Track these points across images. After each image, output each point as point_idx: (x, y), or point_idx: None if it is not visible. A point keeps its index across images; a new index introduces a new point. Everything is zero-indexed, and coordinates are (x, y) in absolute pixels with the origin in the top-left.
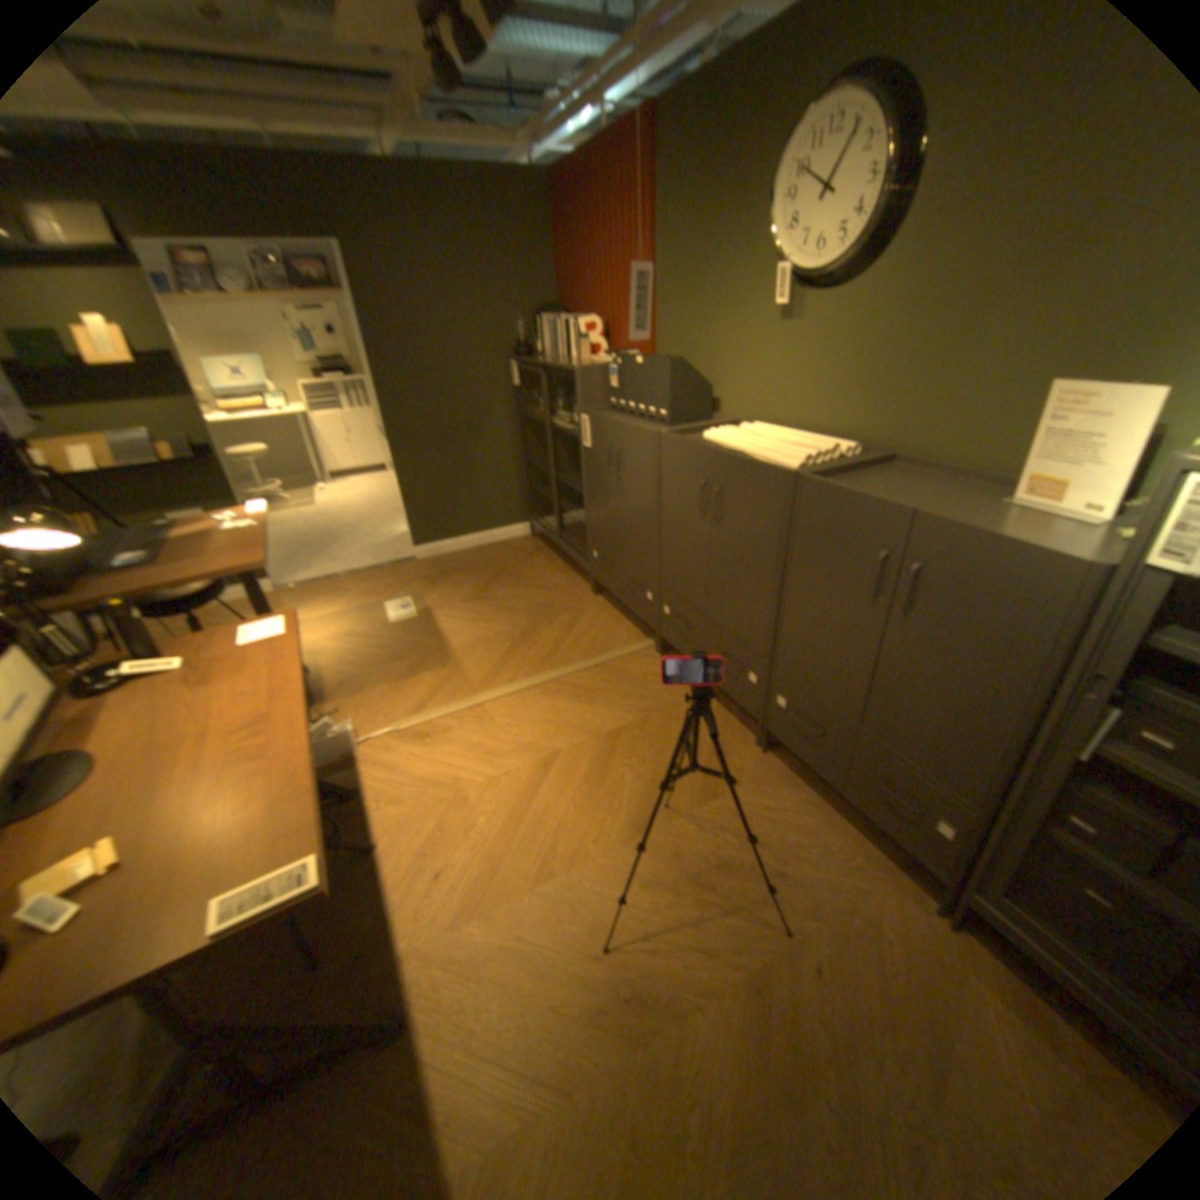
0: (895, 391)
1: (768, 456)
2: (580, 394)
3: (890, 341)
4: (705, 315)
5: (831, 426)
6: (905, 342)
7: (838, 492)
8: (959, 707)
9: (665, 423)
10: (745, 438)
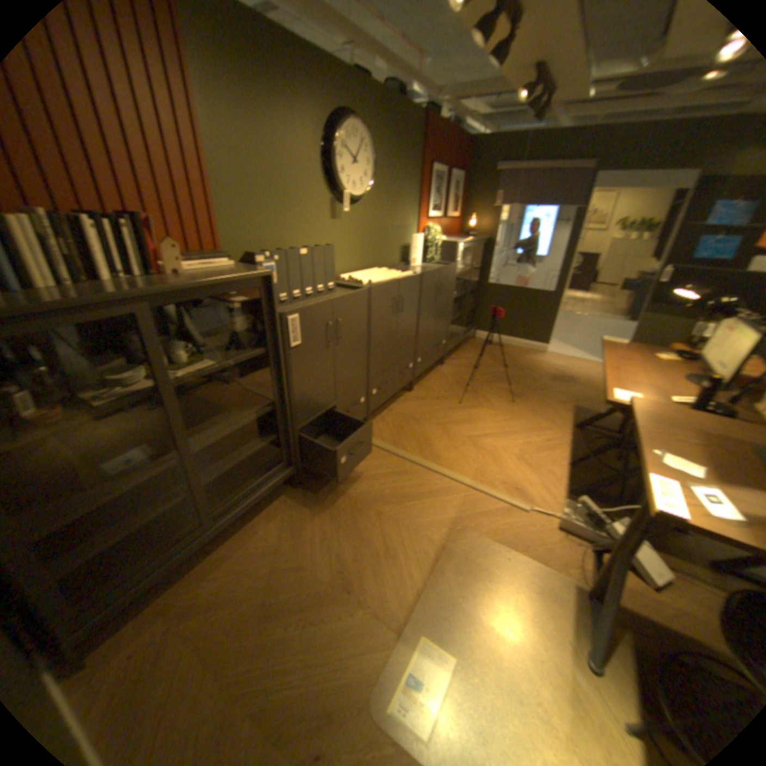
0: (372, 247)
1: (401, 276)
2: (275, 297)
3: (369, 228)
4: (274, 214)
5: (356, 267)
6: (372, 228)
7: (429, 273)
8: (444, 311)
9: (330, 291)
10: (376, 277)
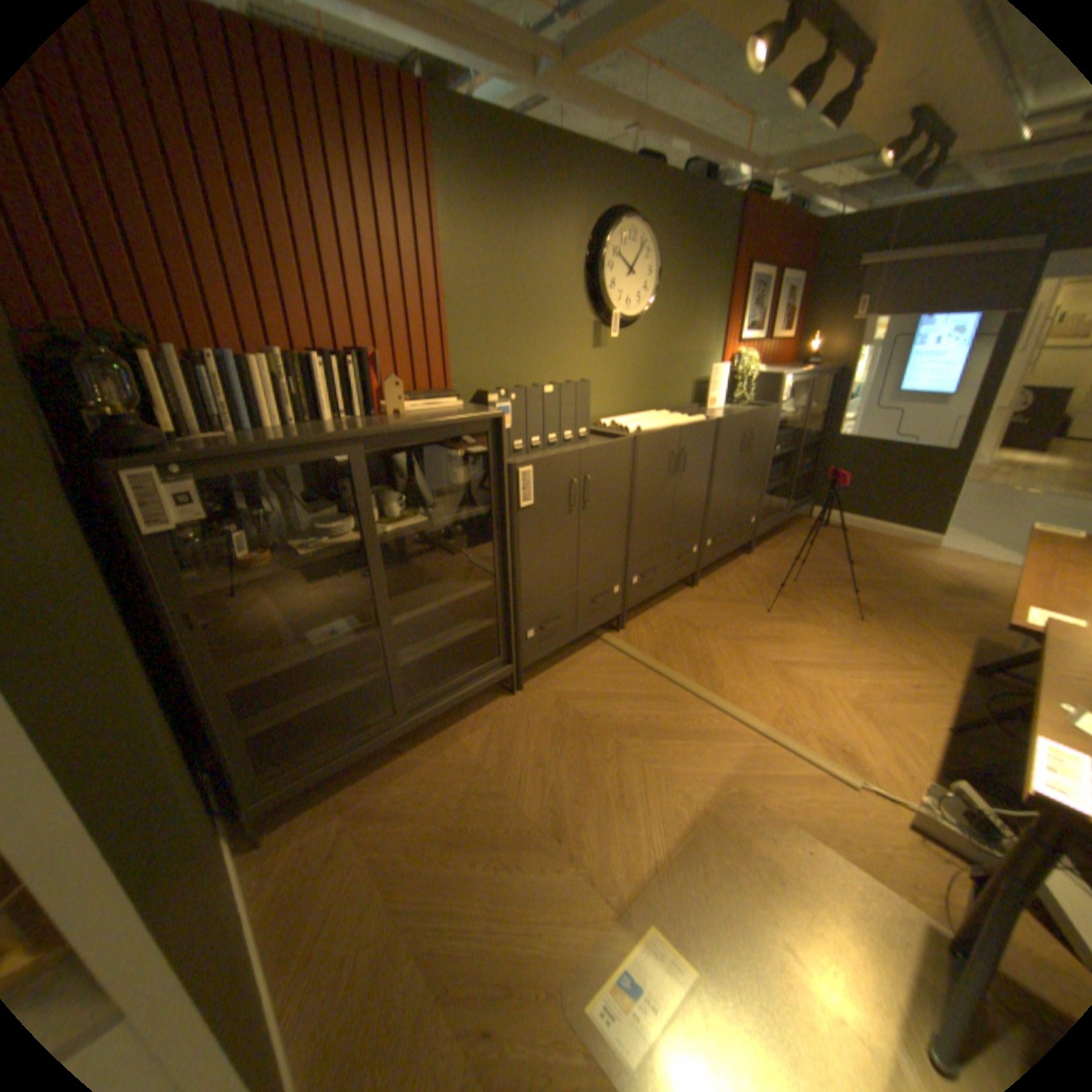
0: (651, 382)
1: (688, 421)
2: (506, 445)
3: (648, 358)
4: (521, 344)
5: (626, 410)
6: (654, 357)
7: (733, 419)
8: (757, 474)
9: (583, 440)
10: (651, 422)
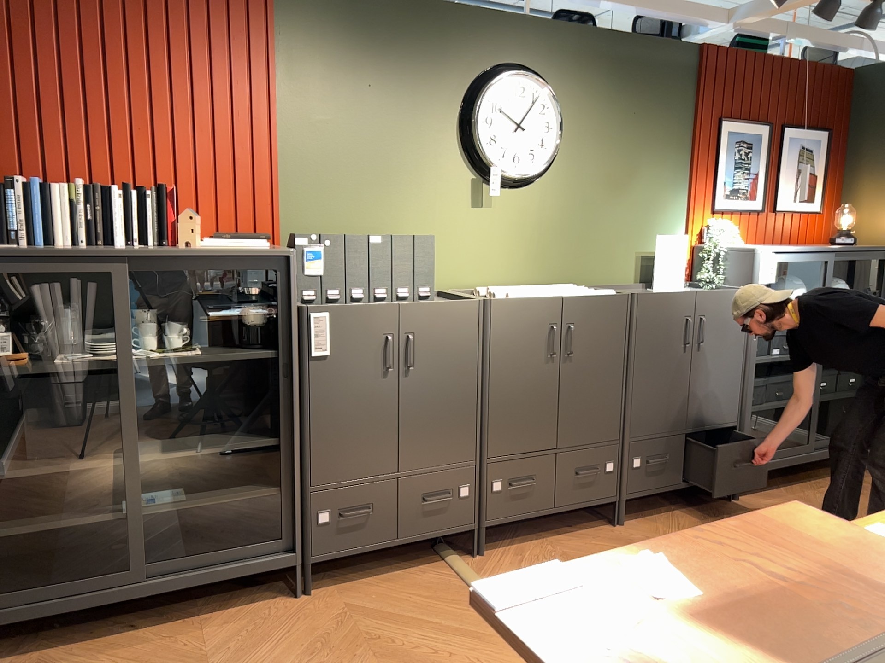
0: (565, 250)
1: (586, 293)
2: (293, 284)
3: (558, 222)
4: (372, 196)
5: (525, 280)
6: (566, 222)
7: (659, 297)
8: (724, 378)
9: (423, 299)
10: (534, 291)
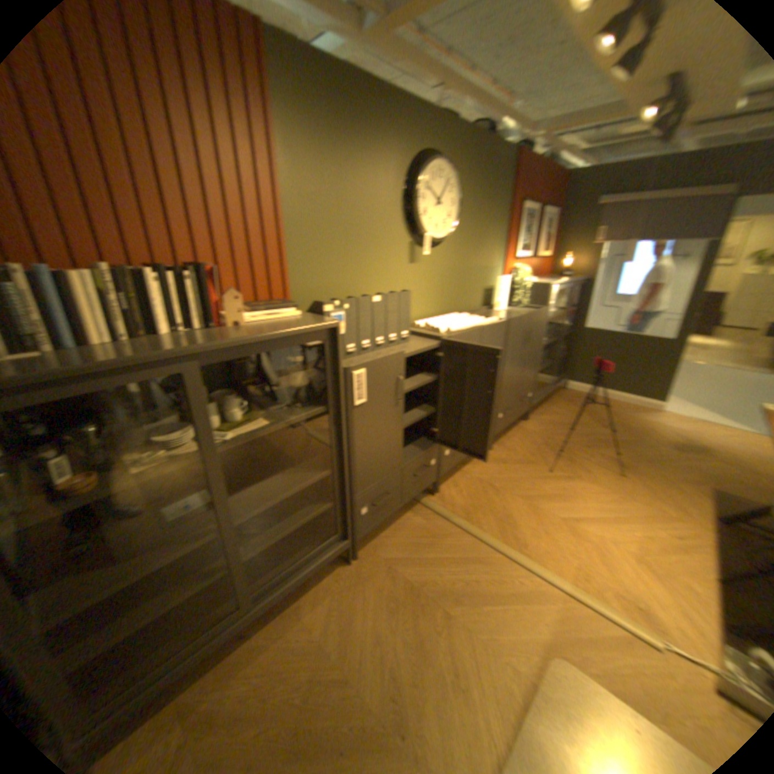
0: (454, 290)
1: (486, 322)
2: (342, 351)
3: (451, 271)
4: (352, 260)
5: (435, 312)
6: (455, 271)
7: (519, 319)
8: (533, 360)
9: (405, 340)
10: (458, 323)
